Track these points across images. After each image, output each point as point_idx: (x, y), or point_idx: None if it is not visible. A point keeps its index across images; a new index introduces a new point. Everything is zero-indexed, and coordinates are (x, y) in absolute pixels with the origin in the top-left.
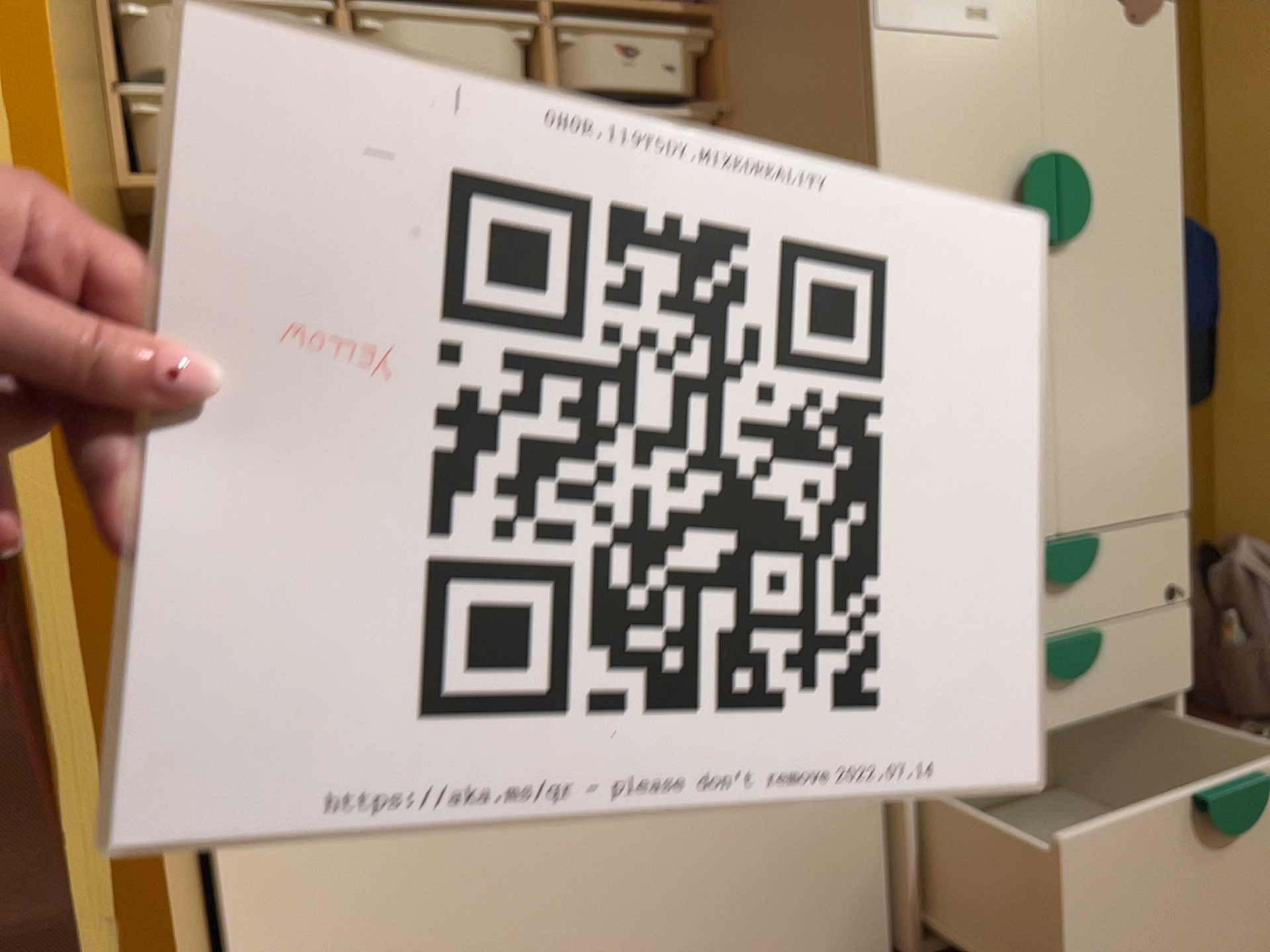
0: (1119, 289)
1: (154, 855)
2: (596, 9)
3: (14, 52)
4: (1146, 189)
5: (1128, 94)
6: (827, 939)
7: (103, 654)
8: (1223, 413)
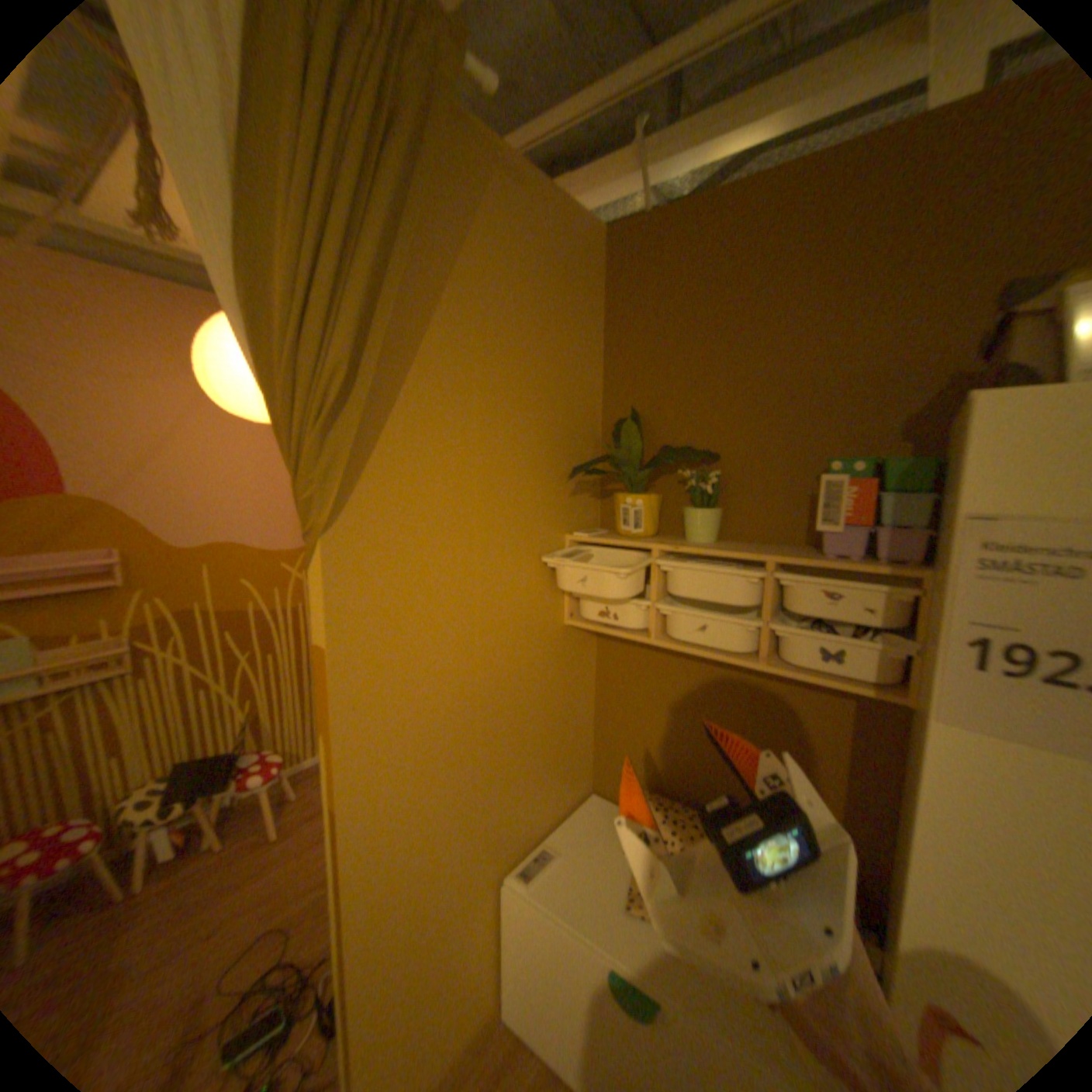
0: None
1: (369, 947)
2: (805, 570)
3: (336, 750)
4: None
5: None
6: None
7: (345, 900)
8: None
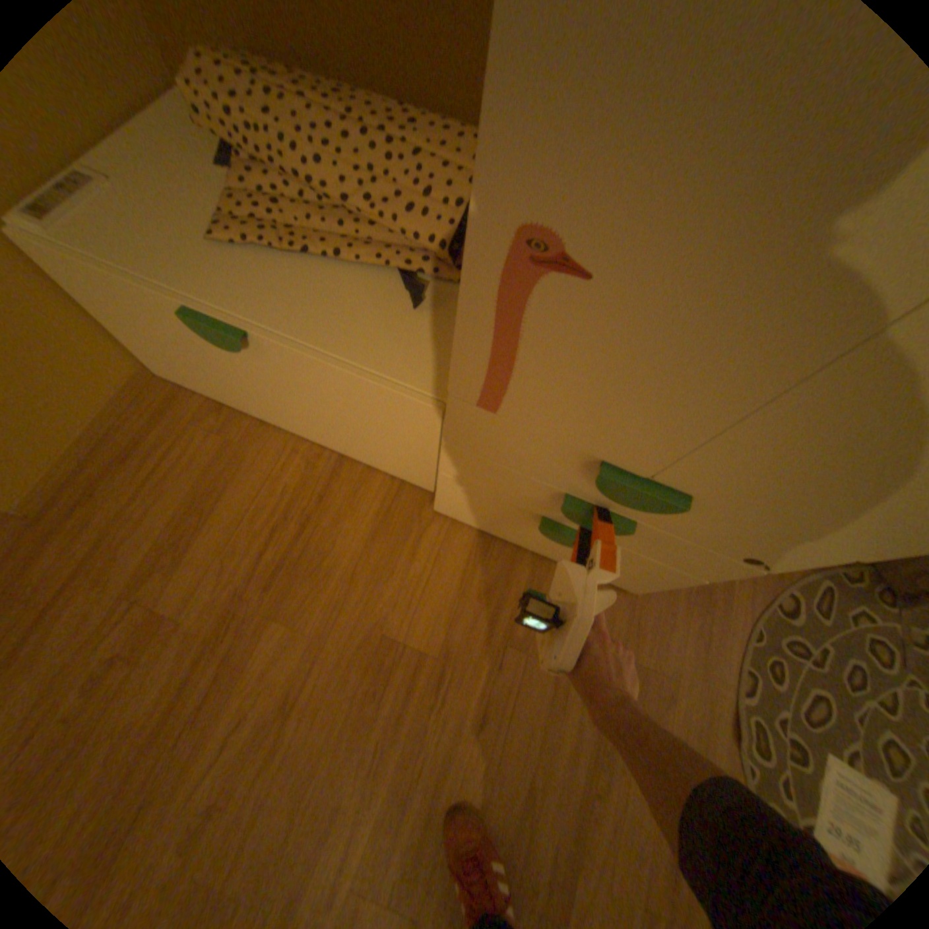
0: None
1: None
2: None
3: None
4: None
5: None
6: (395, 467)
7: None
8: None
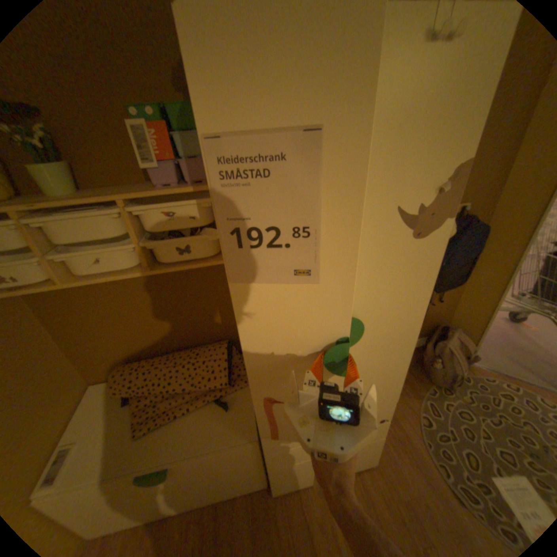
0: (375, 351)
1: None
2: (144, 201)
3: None
4: (402, 313)
5: (401, 276)
6: (244, 488)
7: None
8: (468, 285)
